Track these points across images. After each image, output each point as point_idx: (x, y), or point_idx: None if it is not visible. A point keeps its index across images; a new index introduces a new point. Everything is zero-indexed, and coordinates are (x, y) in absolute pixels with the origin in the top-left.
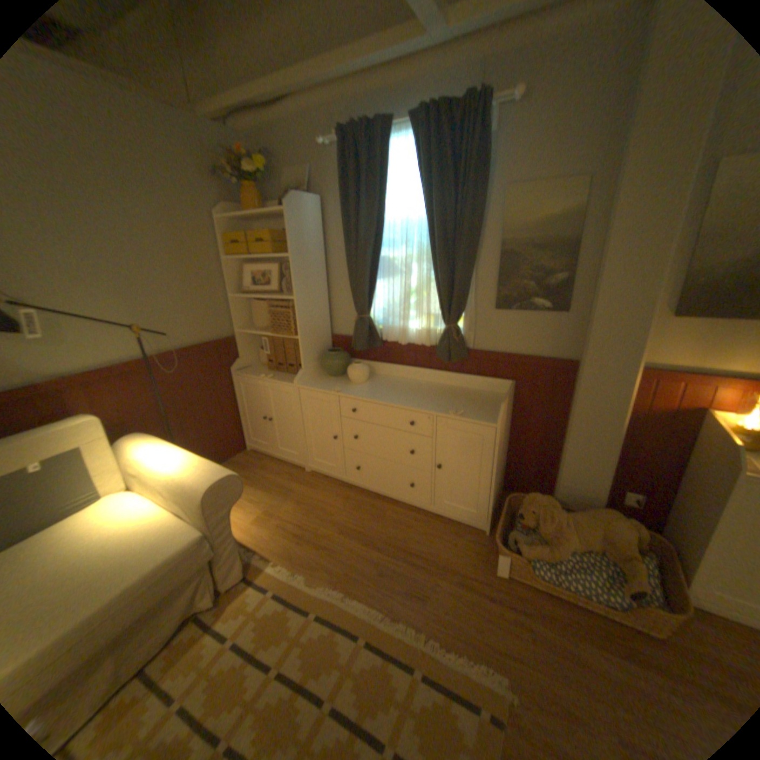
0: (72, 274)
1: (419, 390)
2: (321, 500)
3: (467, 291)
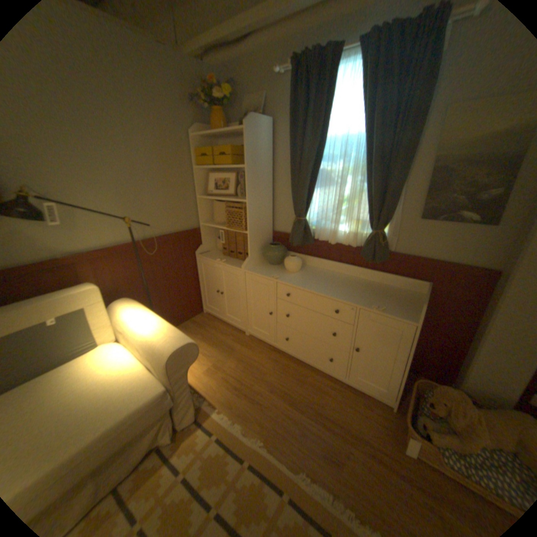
0: (84, 176)
1: (344, 282)
2: (256, 361)
3: (397, 202)
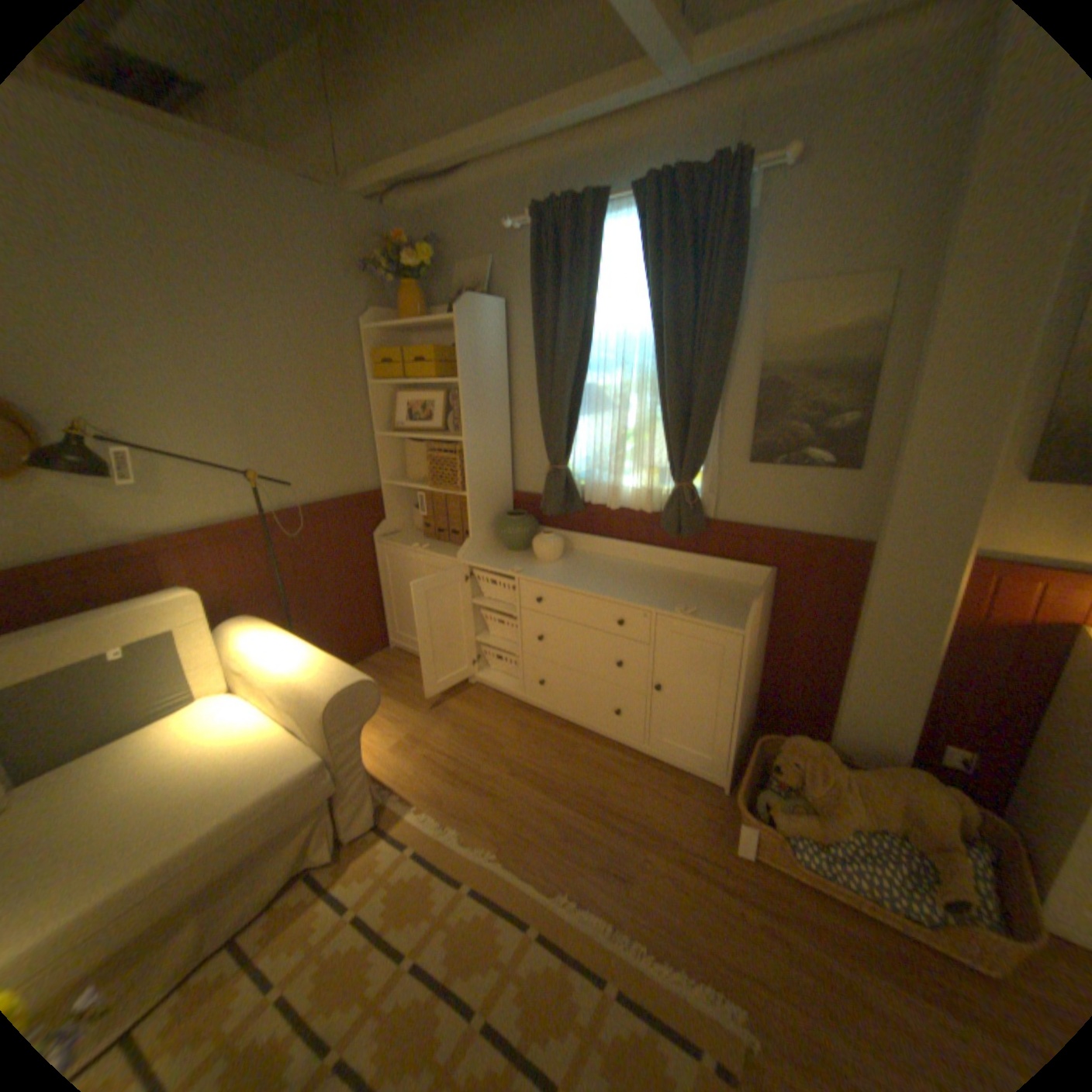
0: (178, 402)
1: (635, 575)
2: (488, 726)
3: (708, 436)
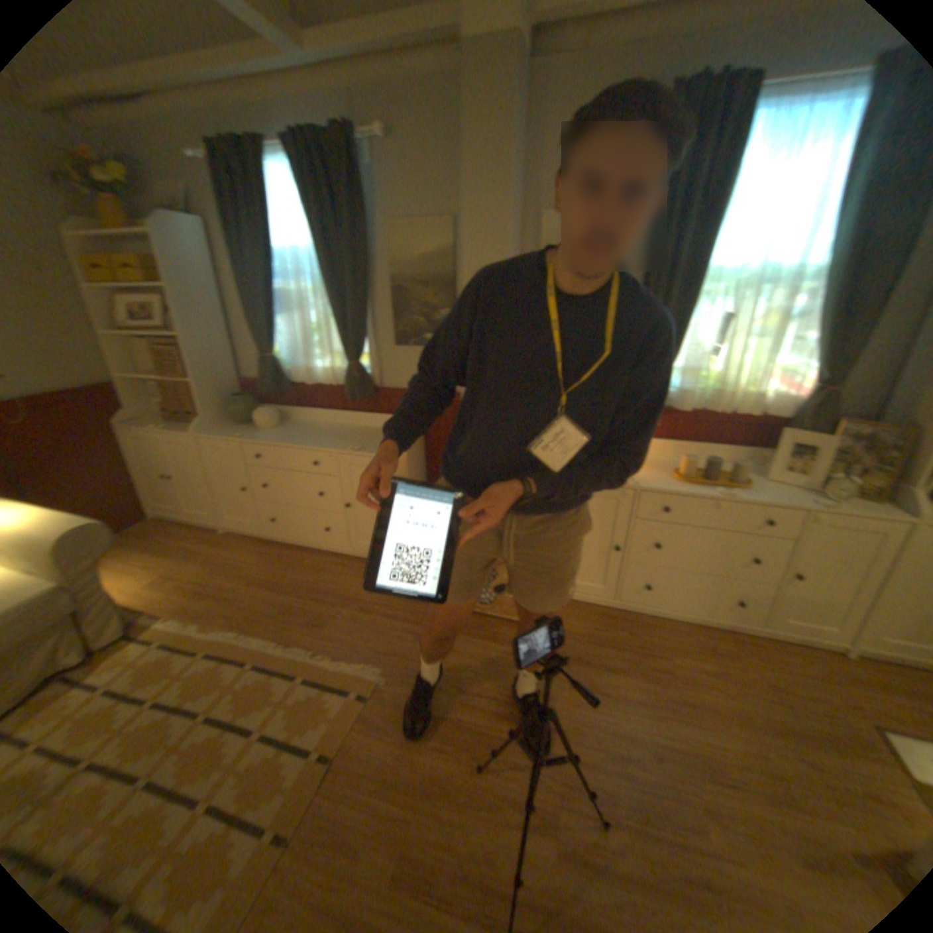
0: None
1: (329, 432)
2: (230, 559)
3: (362, 327)
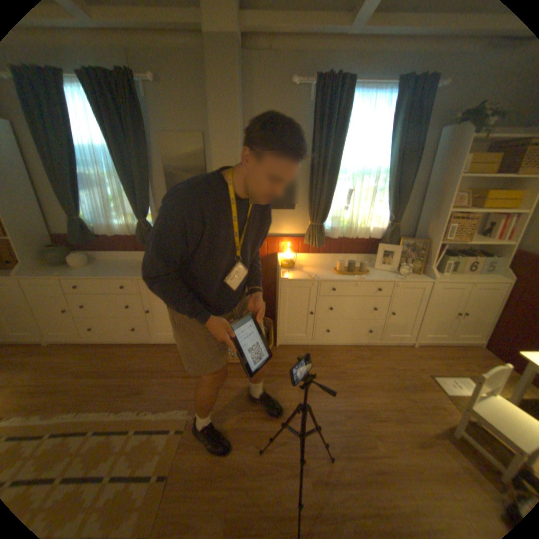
0: None
1: (128, 266)
2: (58, 362)
3: (147, 198)
